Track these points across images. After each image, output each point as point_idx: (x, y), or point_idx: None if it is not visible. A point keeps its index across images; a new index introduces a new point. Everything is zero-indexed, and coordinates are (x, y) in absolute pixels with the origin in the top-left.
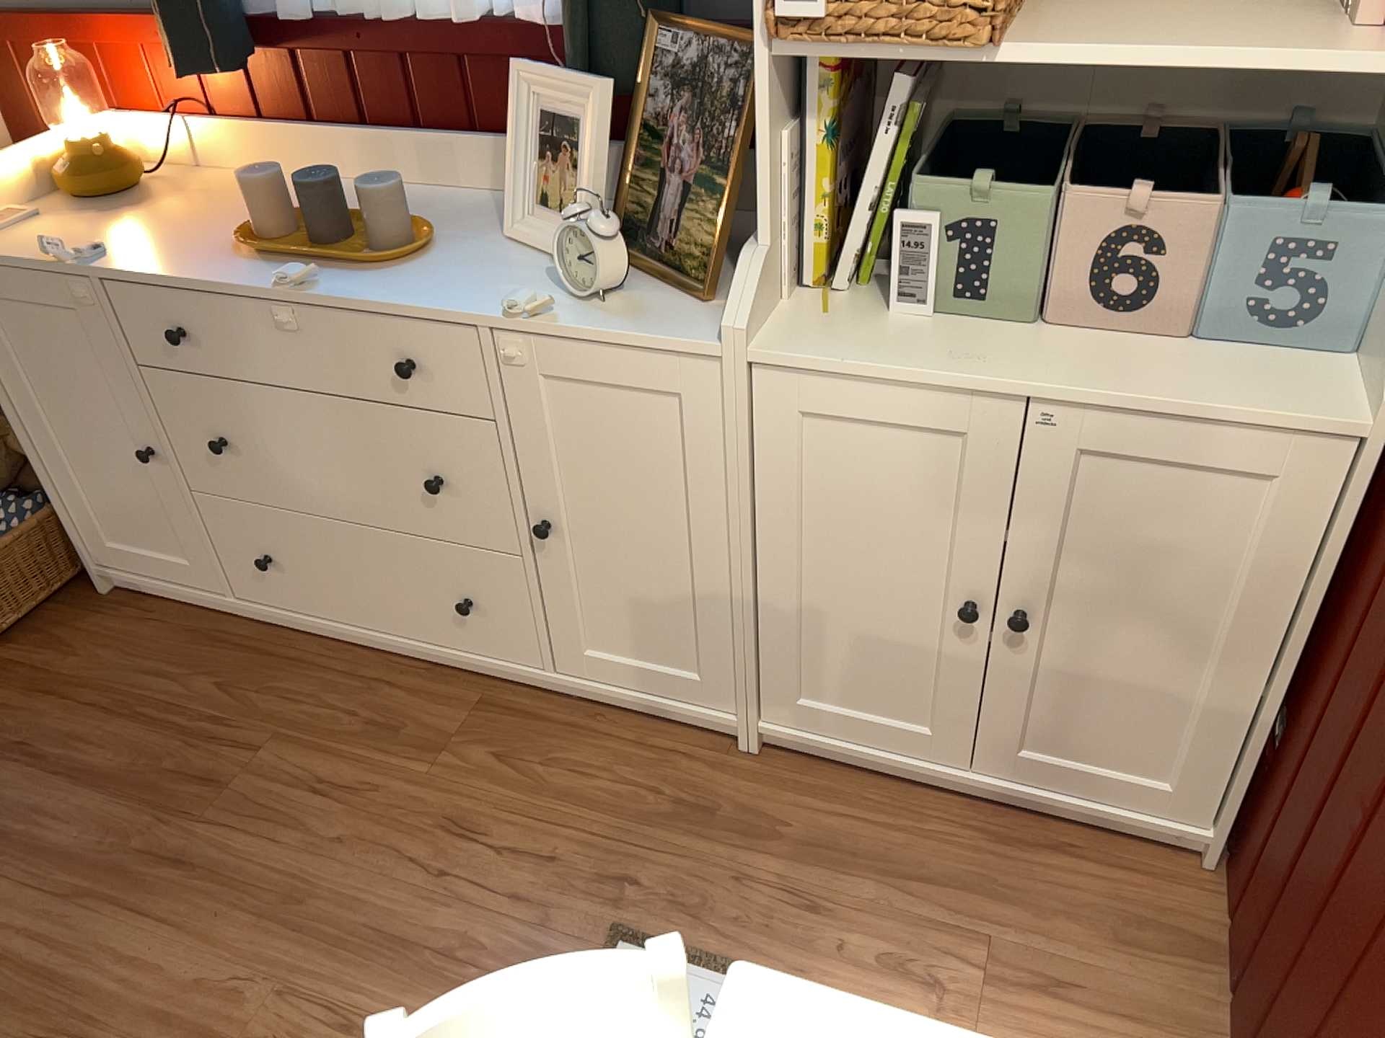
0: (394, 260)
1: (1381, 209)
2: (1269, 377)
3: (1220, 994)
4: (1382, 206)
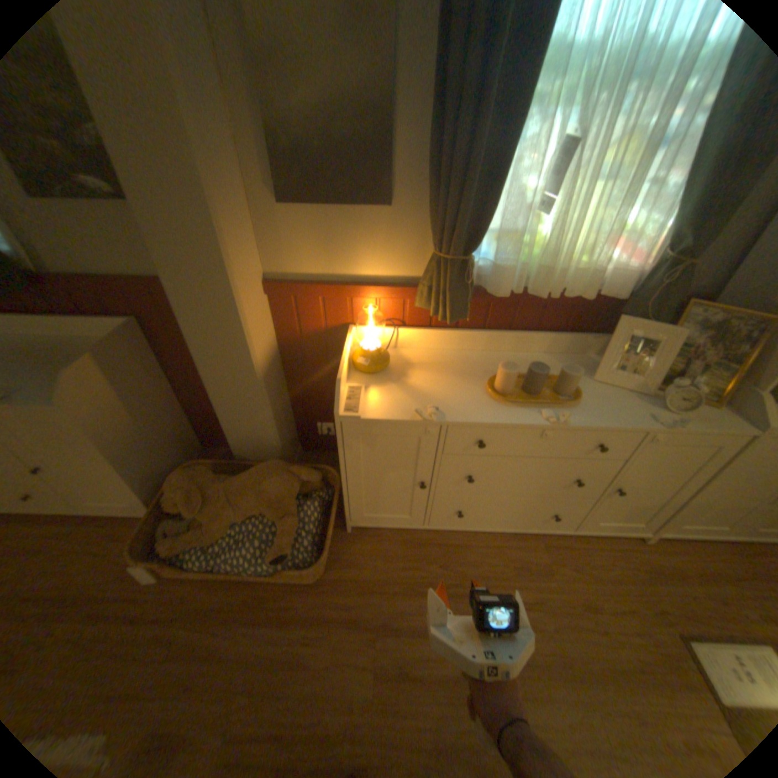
0: (579, 400)
1: None
2: None
3: None
4: None
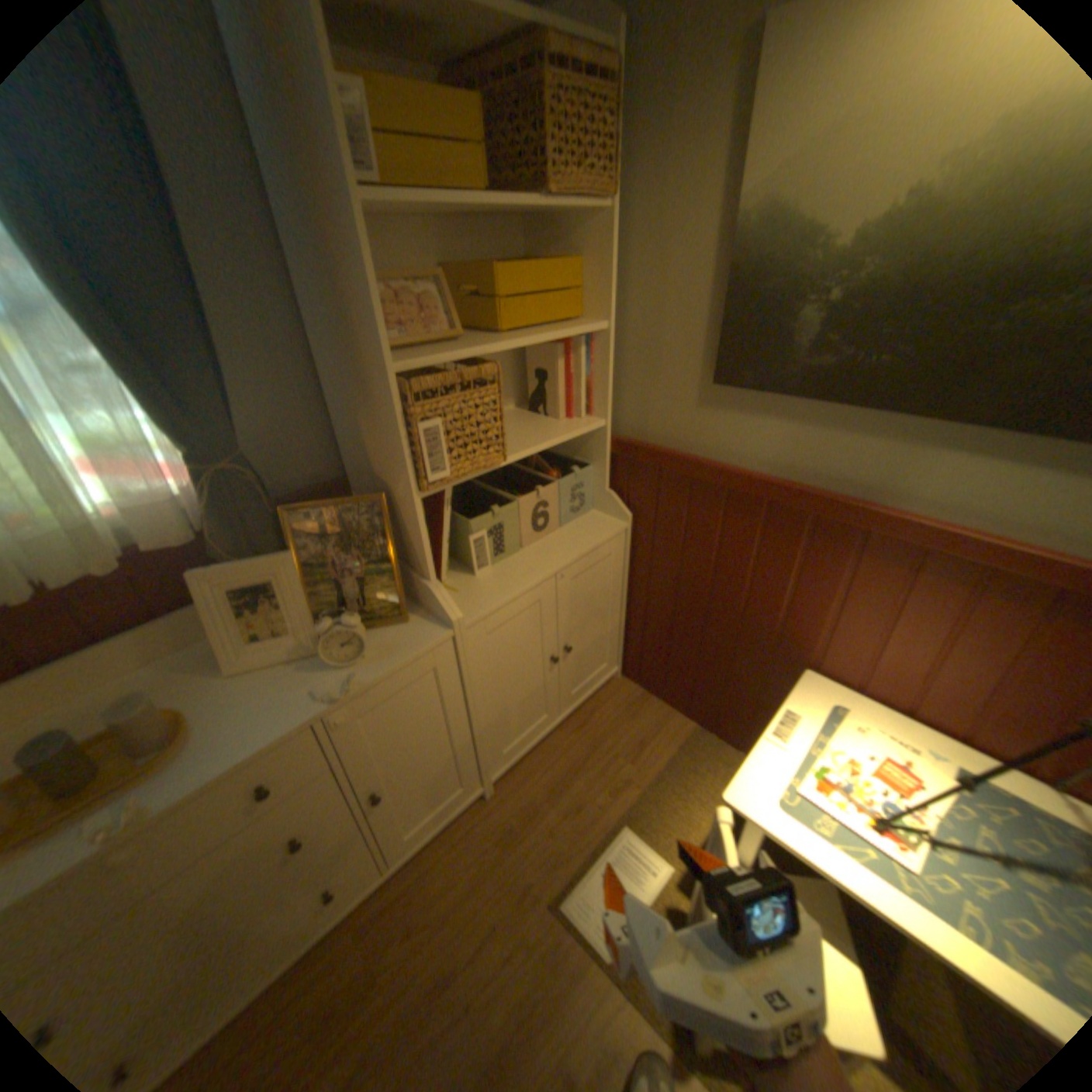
0: (175, 744)
1: (585, 465)
2: (590, 525)
3: (663, 704)
4: (583, 464)
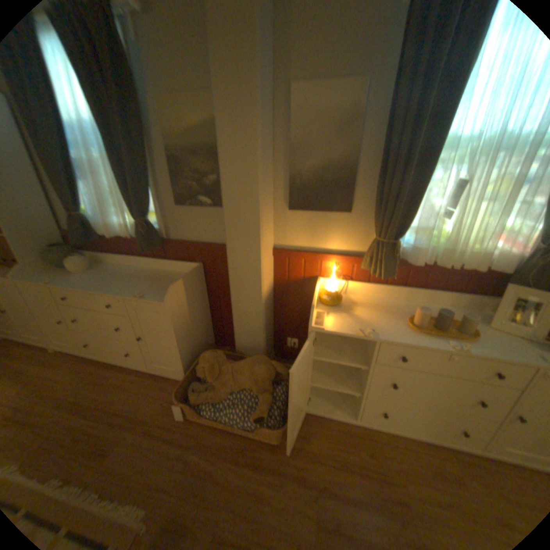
0: (479, 338)
1: None
2: None
3: None
4: None
